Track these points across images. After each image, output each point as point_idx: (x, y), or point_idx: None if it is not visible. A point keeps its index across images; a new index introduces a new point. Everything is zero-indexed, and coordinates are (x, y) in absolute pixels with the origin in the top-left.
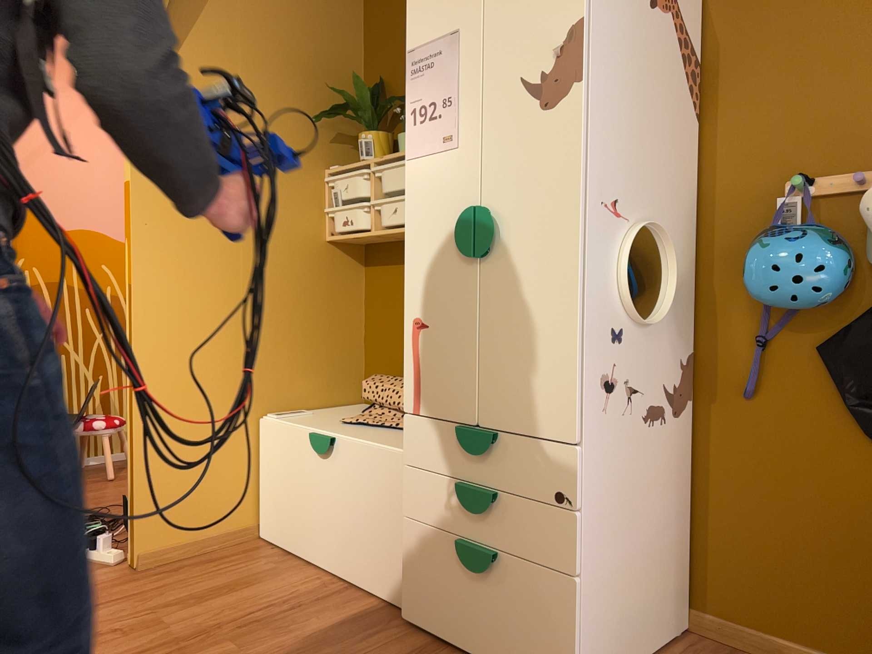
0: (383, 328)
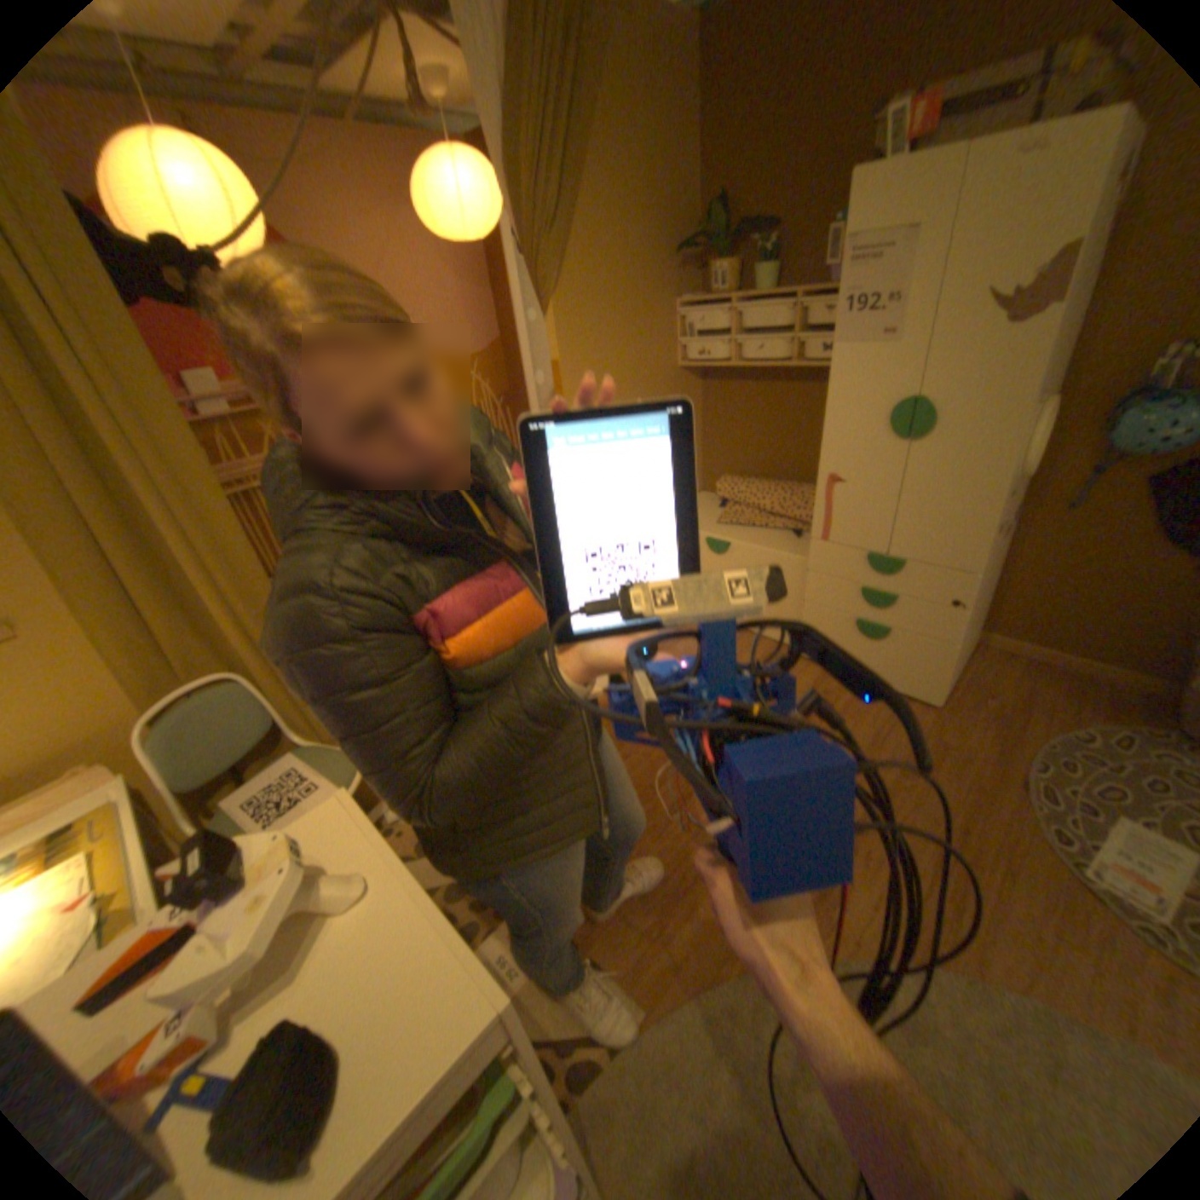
0: (723, 434)
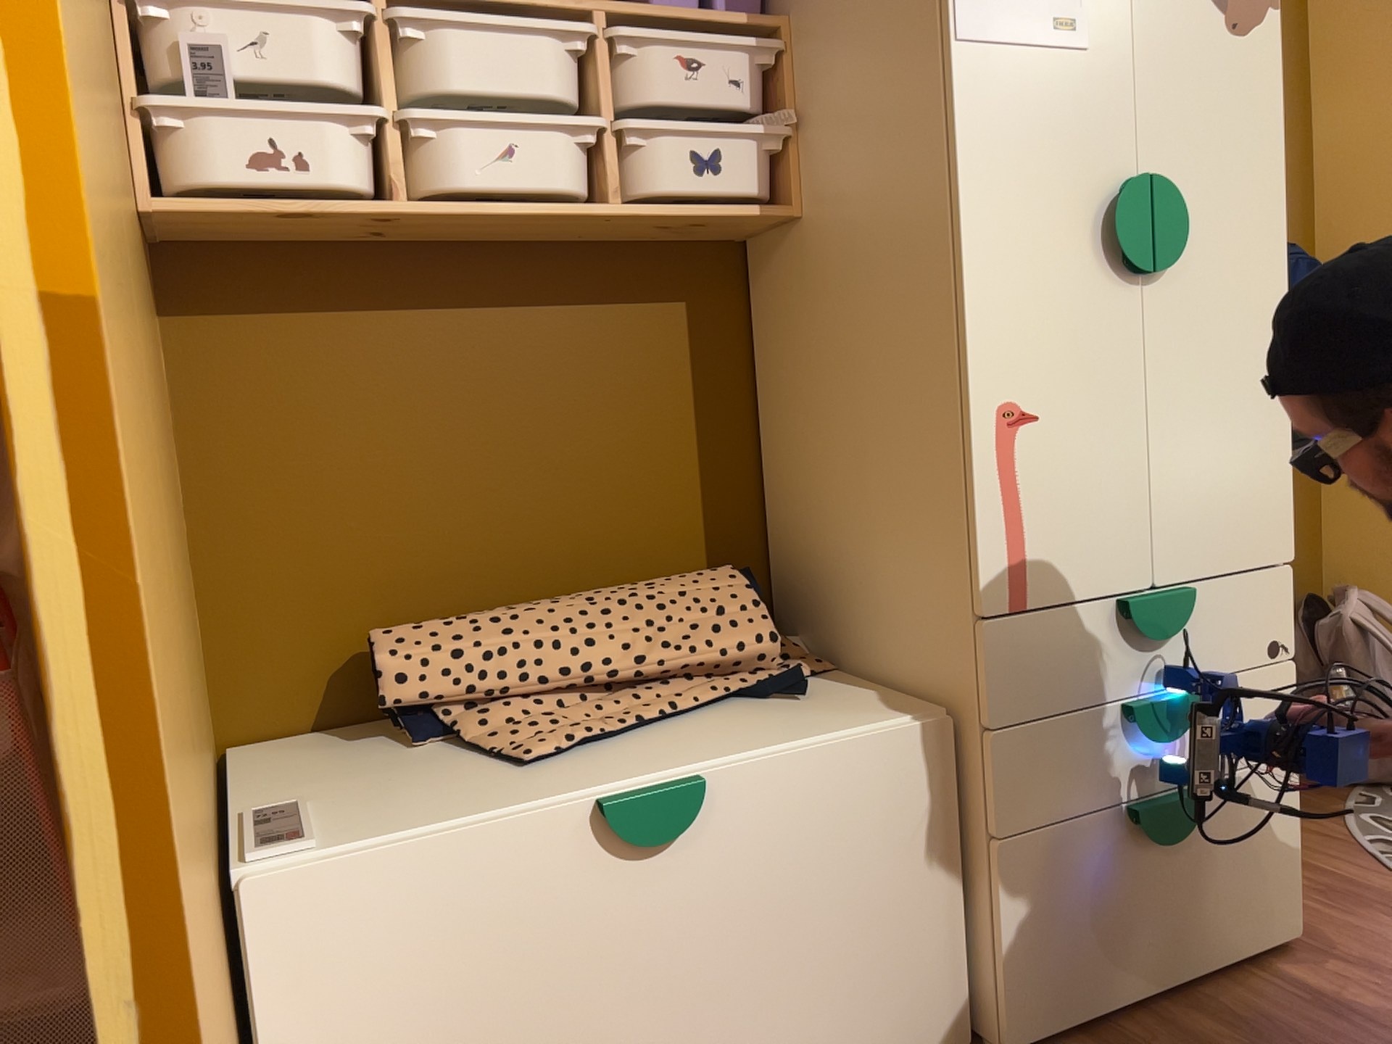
0: (297, 501)
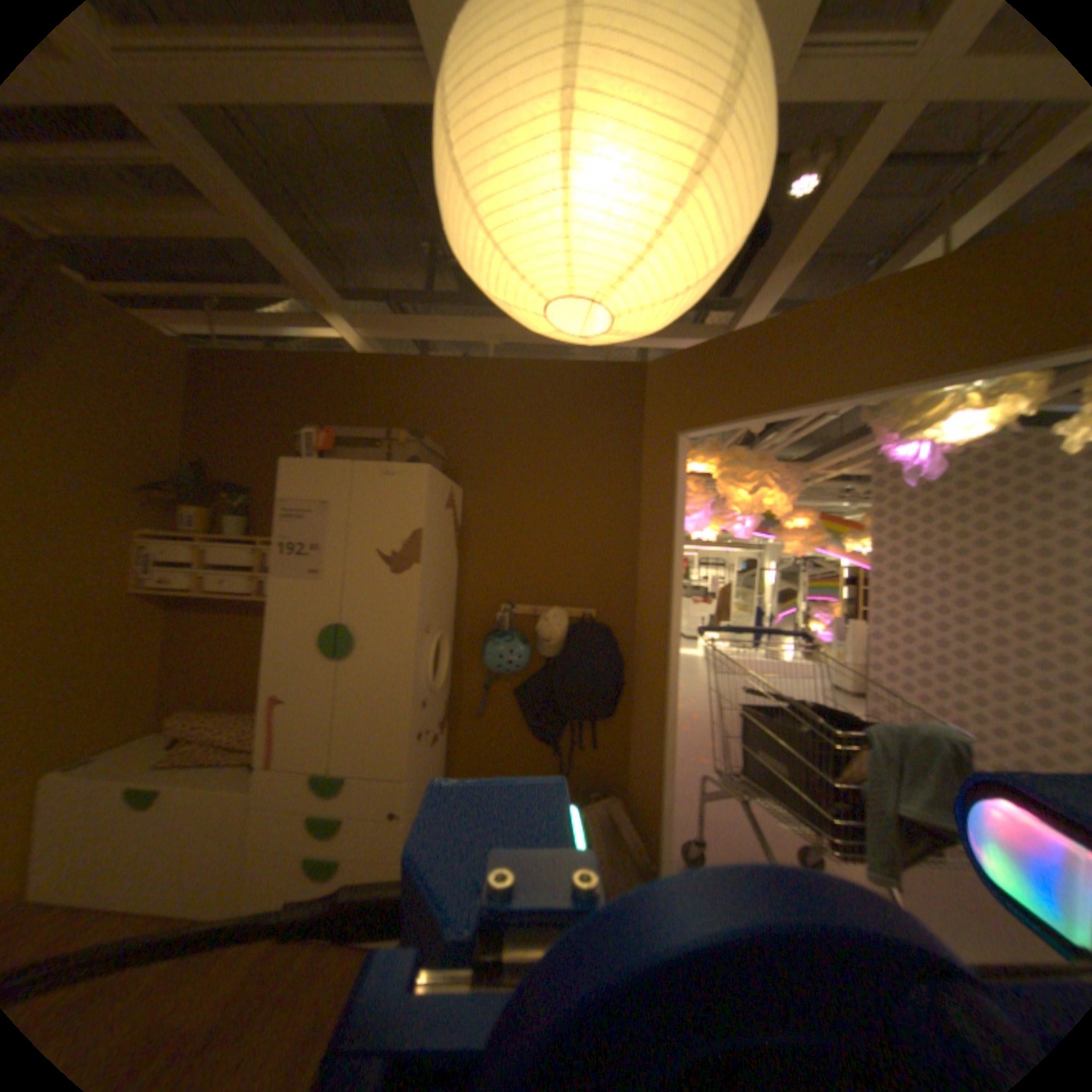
0: (182, 668)
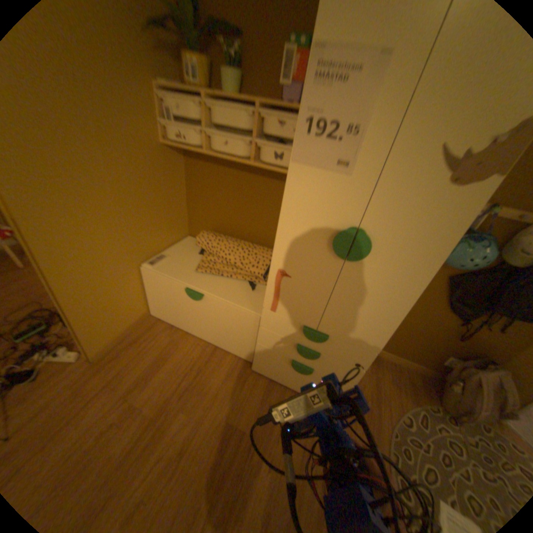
0: (202, 200)
